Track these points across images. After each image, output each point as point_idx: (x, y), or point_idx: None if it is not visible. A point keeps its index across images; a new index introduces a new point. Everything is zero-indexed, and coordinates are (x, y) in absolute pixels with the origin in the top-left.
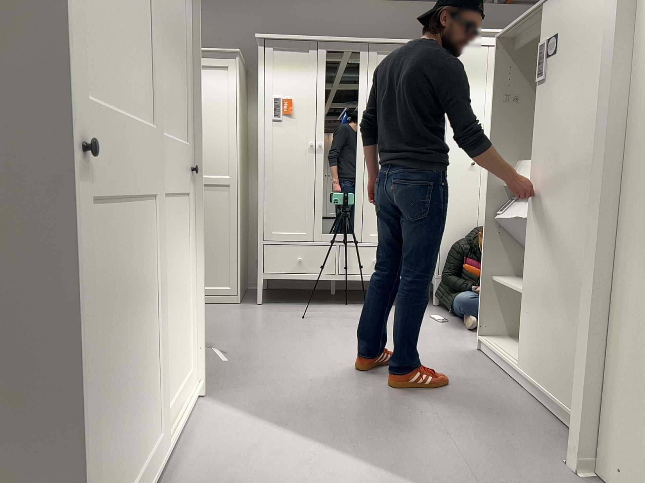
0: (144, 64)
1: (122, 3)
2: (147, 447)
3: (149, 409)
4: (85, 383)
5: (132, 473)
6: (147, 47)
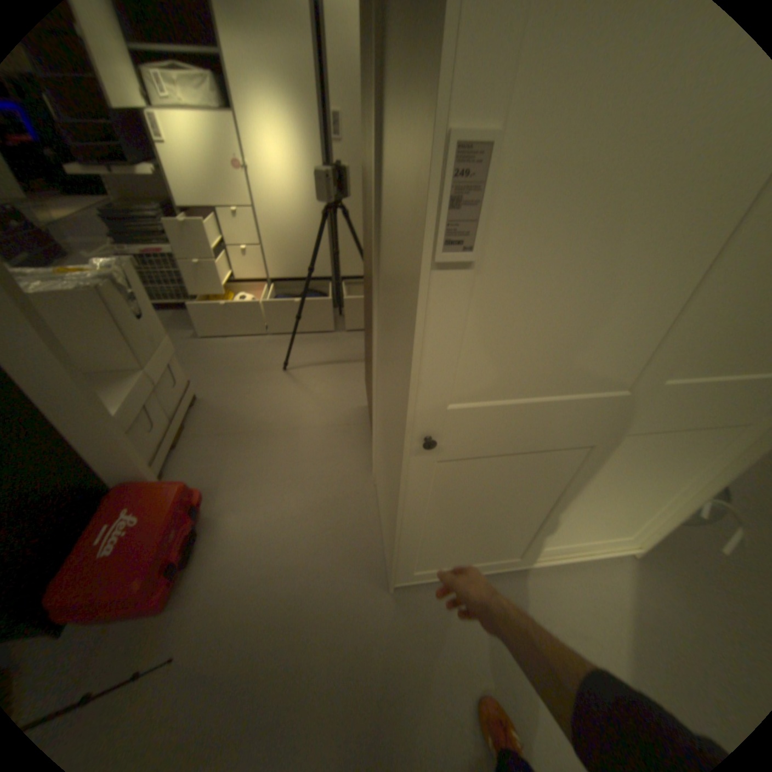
0: (659, 328)
1: (612, 285)
2: (501, 557)
3: (514, 545)
4: (418, 527)
5: (473, 561)
6: (684, 306)
